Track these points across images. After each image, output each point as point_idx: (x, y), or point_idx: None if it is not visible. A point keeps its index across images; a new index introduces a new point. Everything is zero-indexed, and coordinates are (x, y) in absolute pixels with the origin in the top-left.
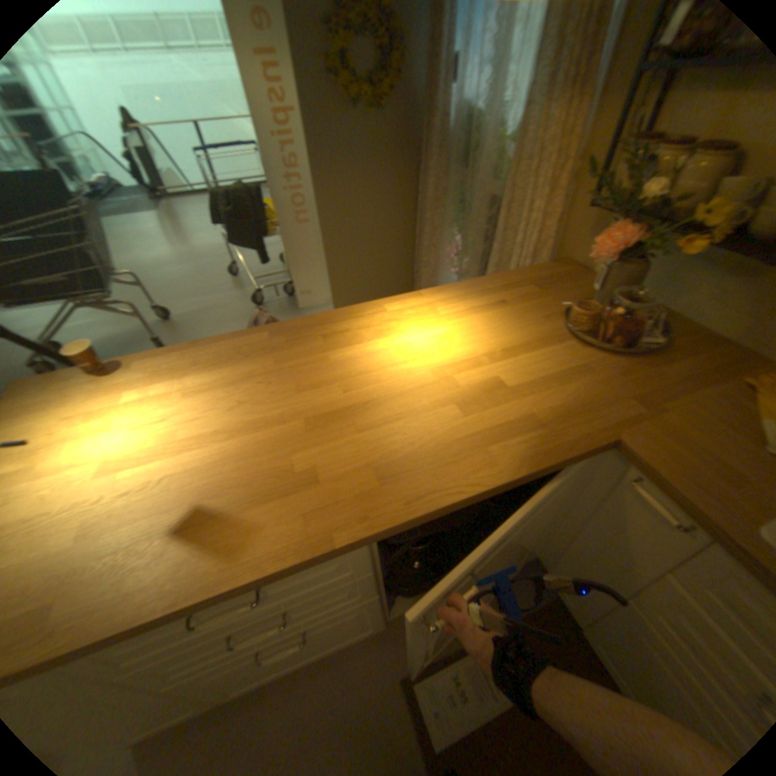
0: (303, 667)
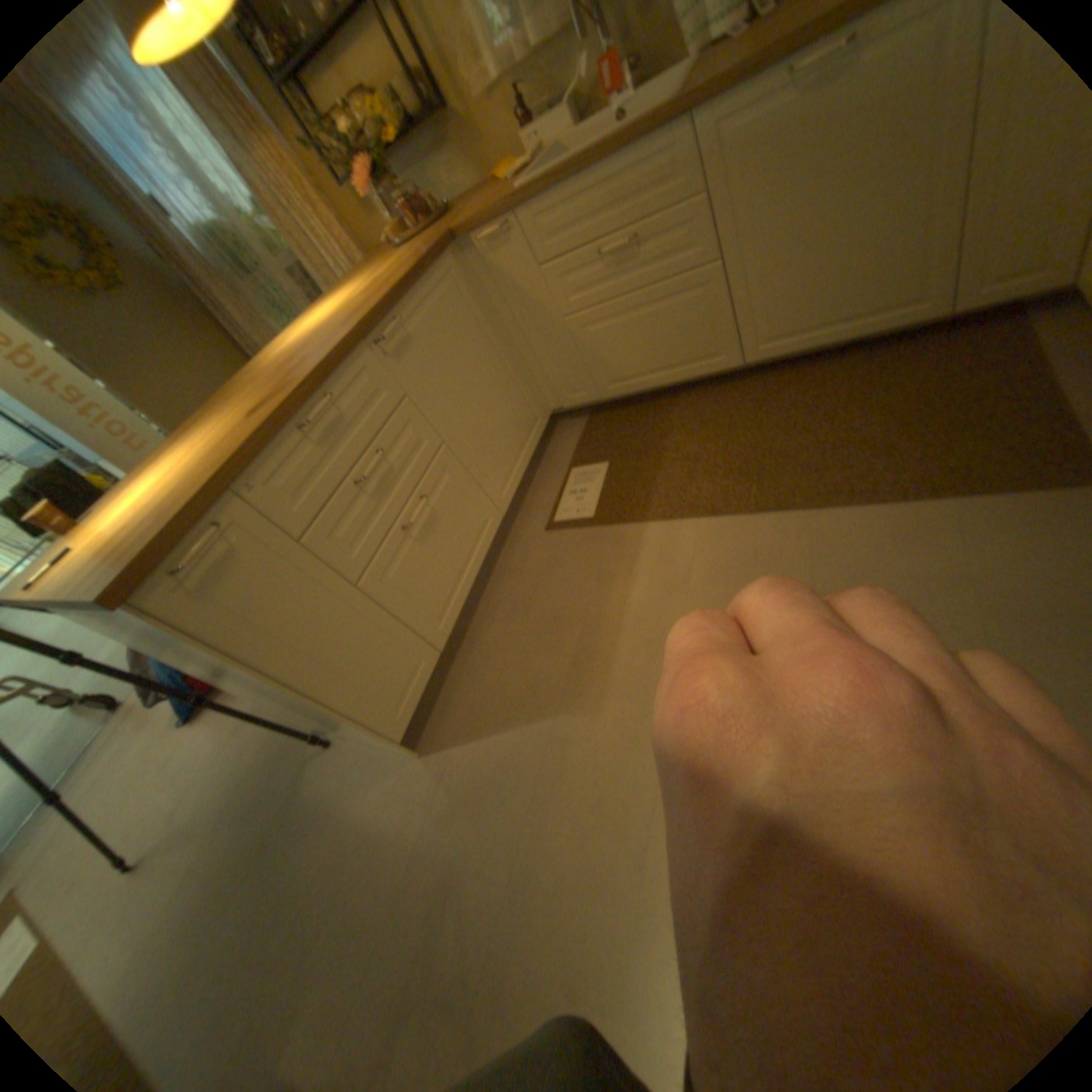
0: (474, 582)
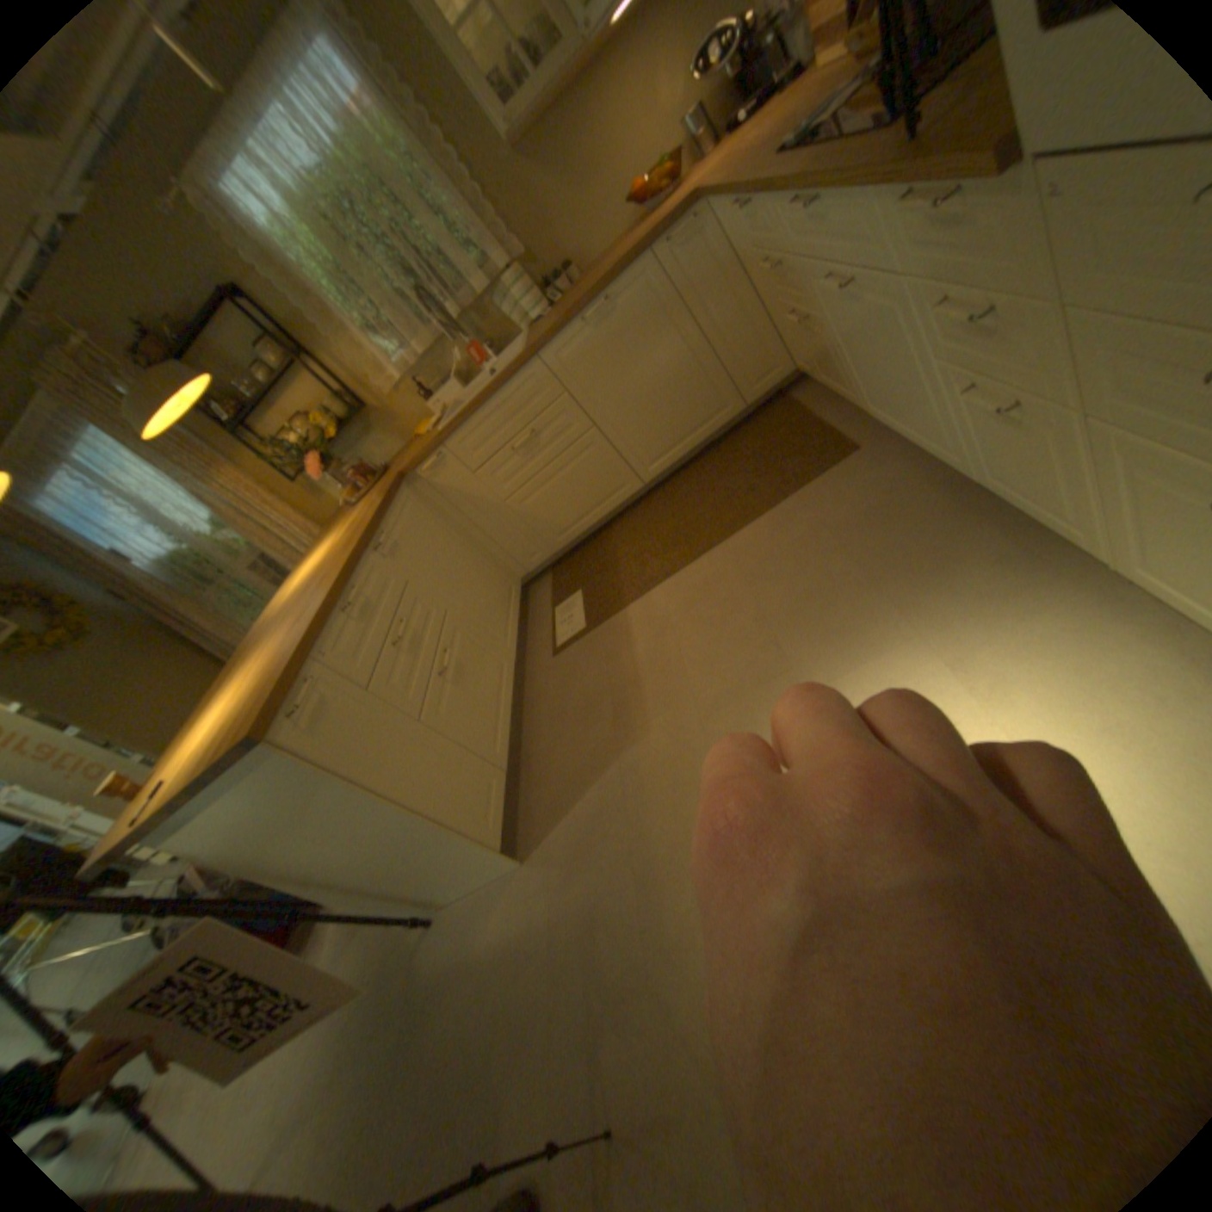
0: (511, 712)
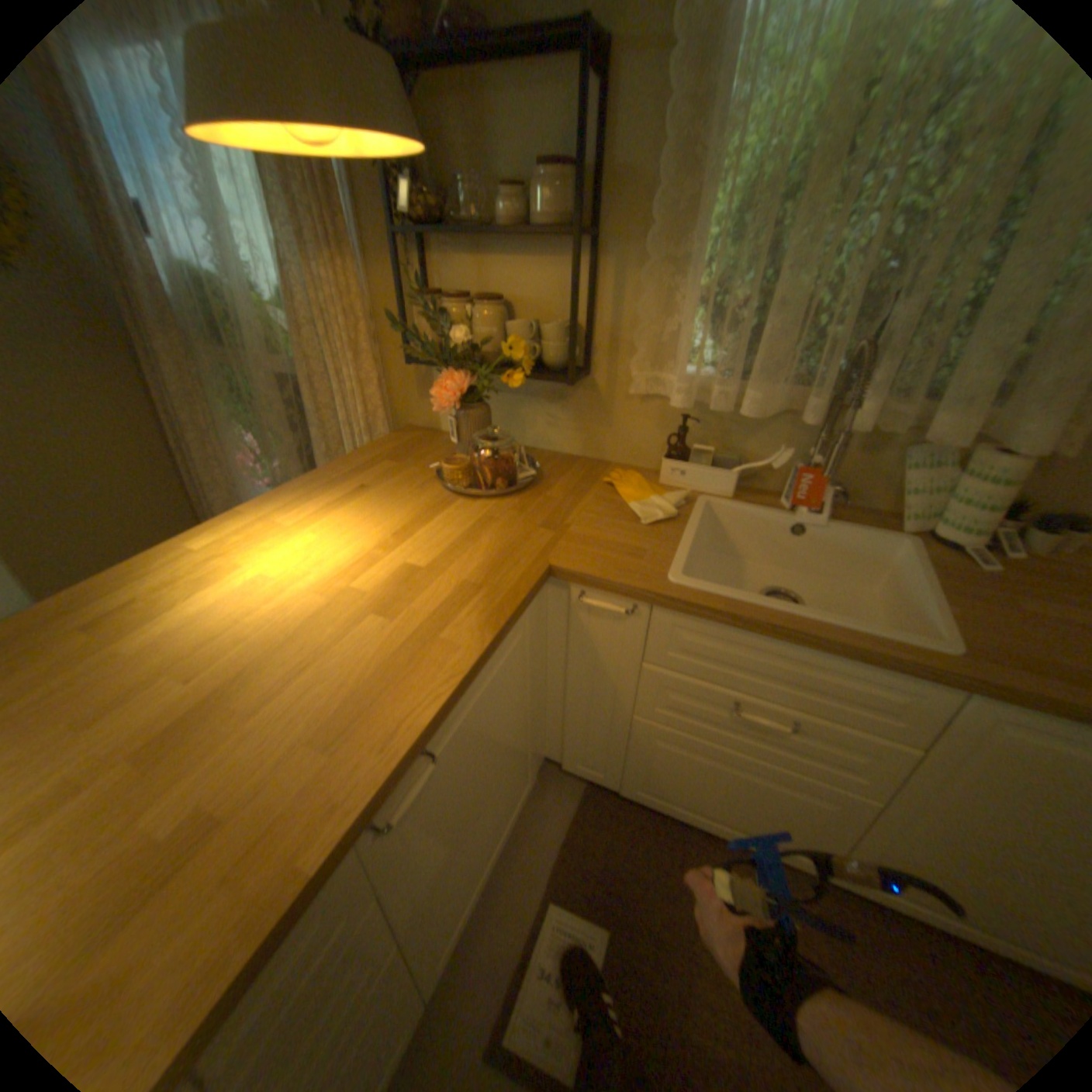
0: None
